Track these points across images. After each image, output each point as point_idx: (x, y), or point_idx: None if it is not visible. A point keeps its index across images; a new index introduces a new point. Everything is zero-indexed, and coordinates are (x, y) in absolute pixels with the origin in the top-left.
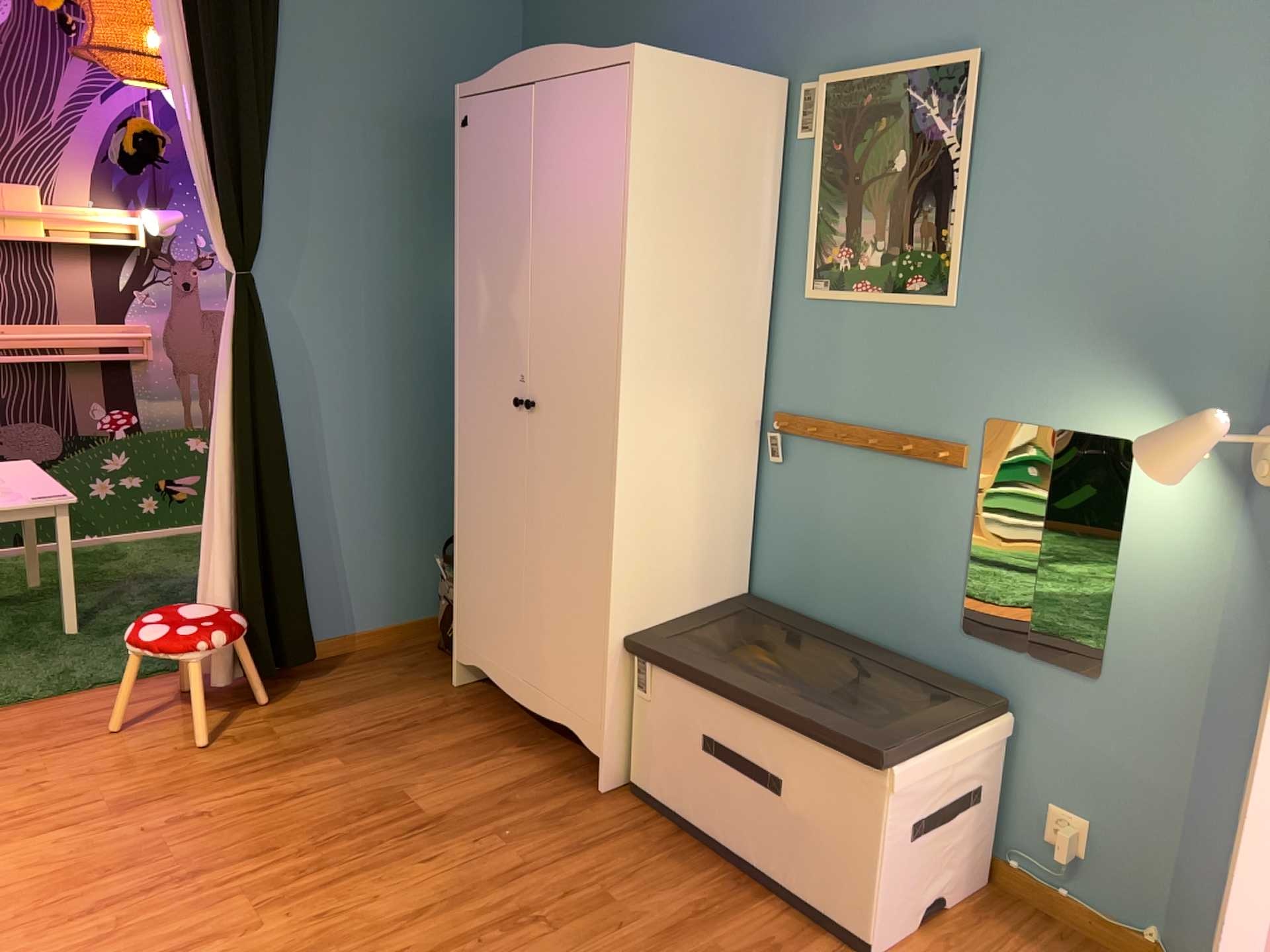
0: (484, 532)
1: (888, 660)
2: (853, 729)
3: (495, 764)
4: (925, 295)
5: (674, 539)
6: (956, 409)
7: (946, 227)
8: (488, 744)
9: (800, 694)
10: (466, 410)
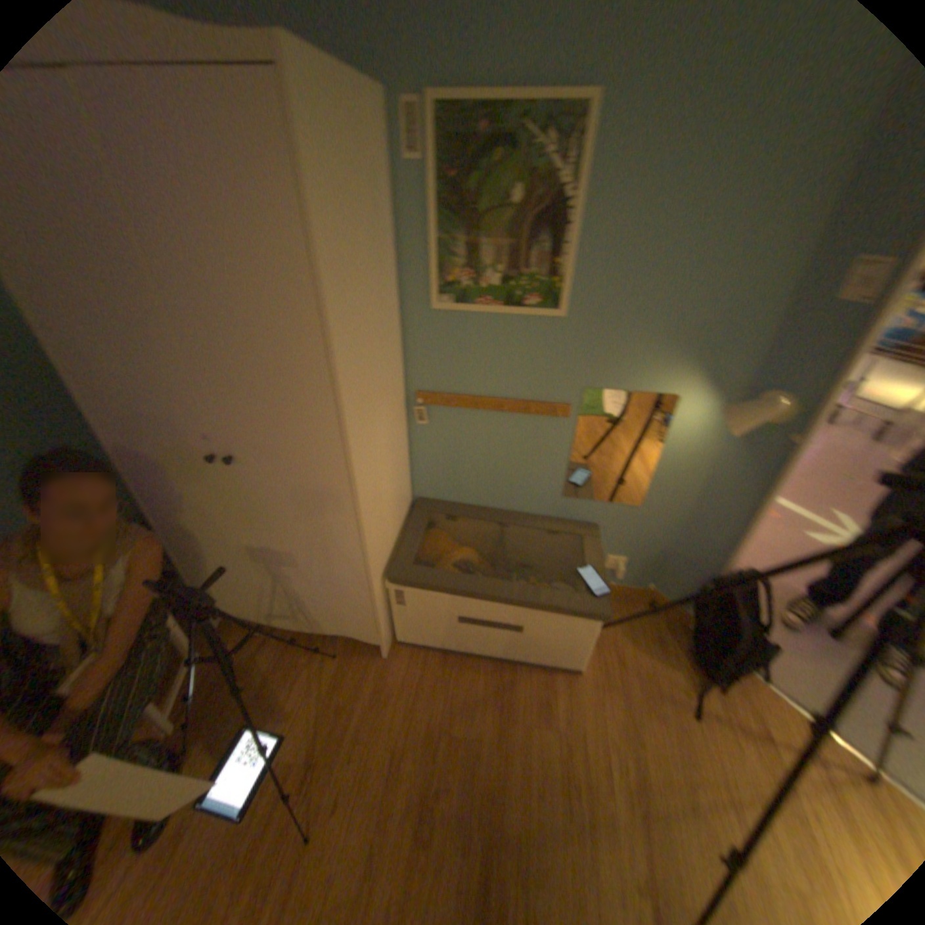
0: (205, 548)
1: (522, 521)
2: (563, 596)
3: (302, 682)
4: (539, 310)
5: (386, 510)
6: (561, 385)
7: (558, 257)
8: (283, 668)
9: (511, 577)
10: (133, 465)
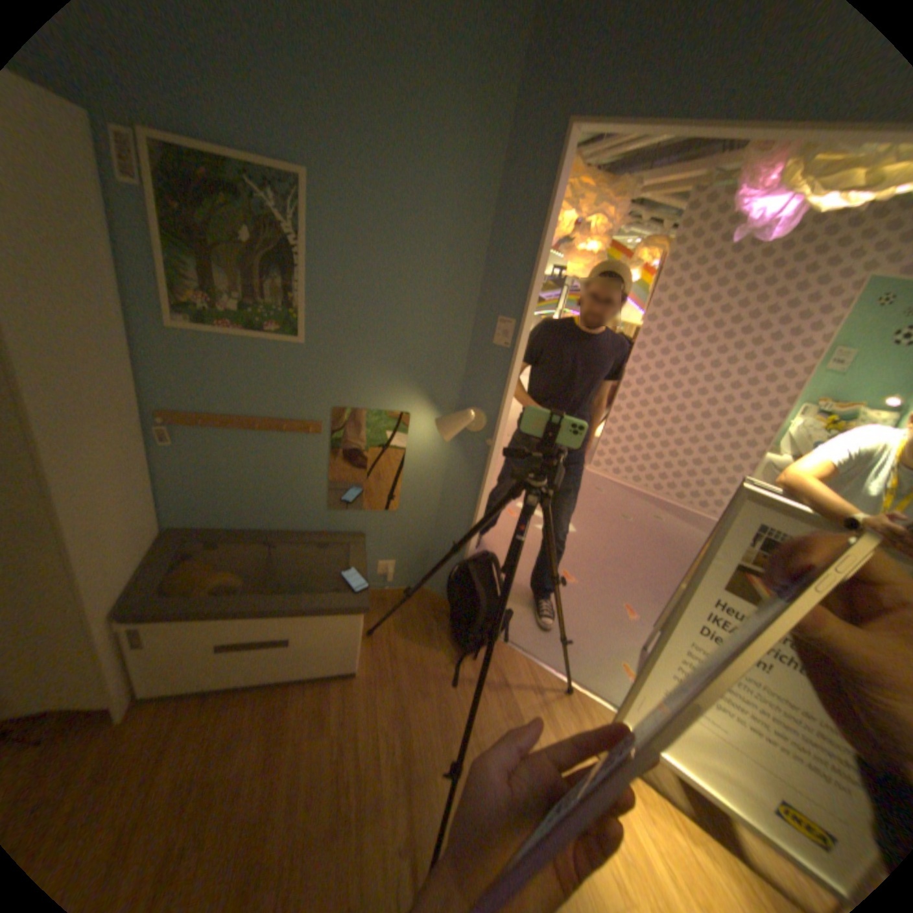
0: None
1: (290, 538)
2: (326, 598)
3: None
4: (281, 336)
5: (116, 538)
6: (312, 404)
7: (293, 293)
8: None
9: (274, 591)
10: None
